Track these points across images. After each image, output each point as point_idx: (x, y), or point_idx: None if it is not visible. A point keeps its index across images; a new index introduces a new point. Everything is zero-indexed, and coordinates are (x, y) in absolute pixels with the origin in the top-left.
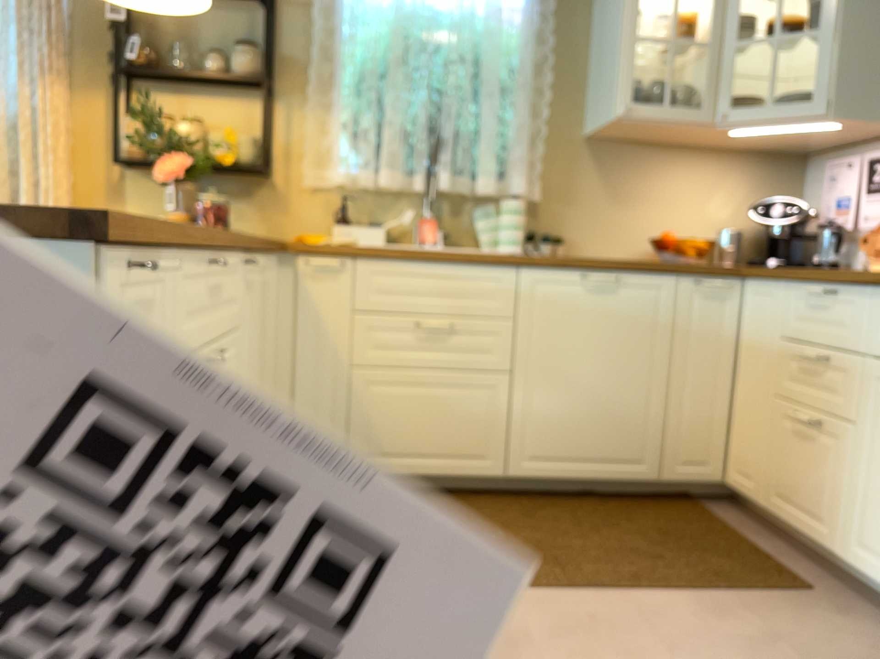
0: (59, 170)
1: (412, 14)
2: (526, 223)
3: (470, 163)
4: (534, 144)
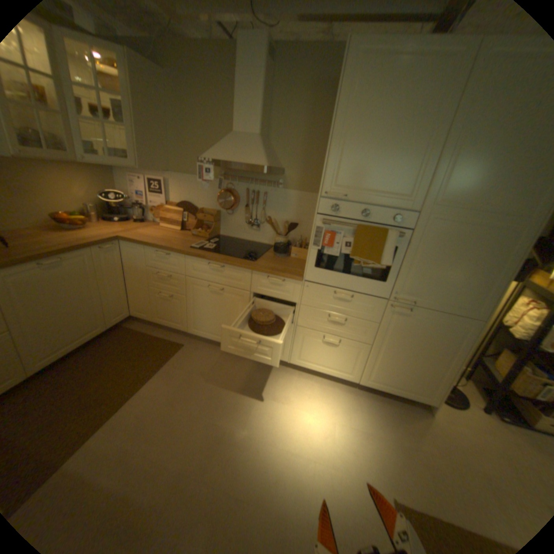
0: None
1: None
2: None
3: None
4: None
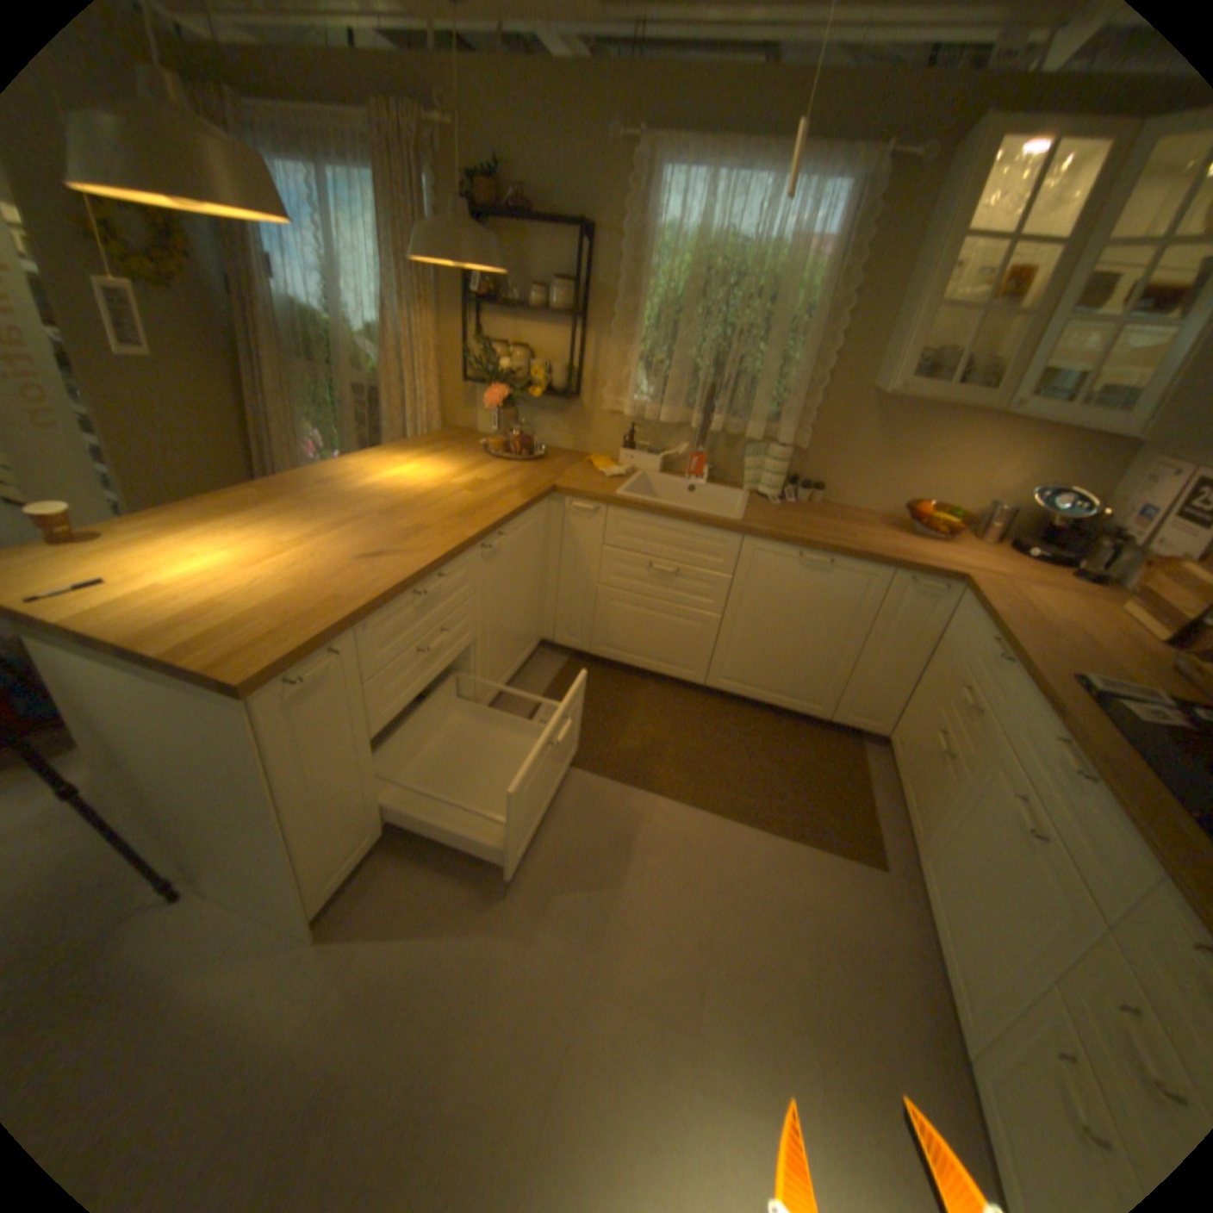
0: (428, 382)
1: (717, 246)
2: (792, 466)
3: (749, 404)
4: (815, 391)
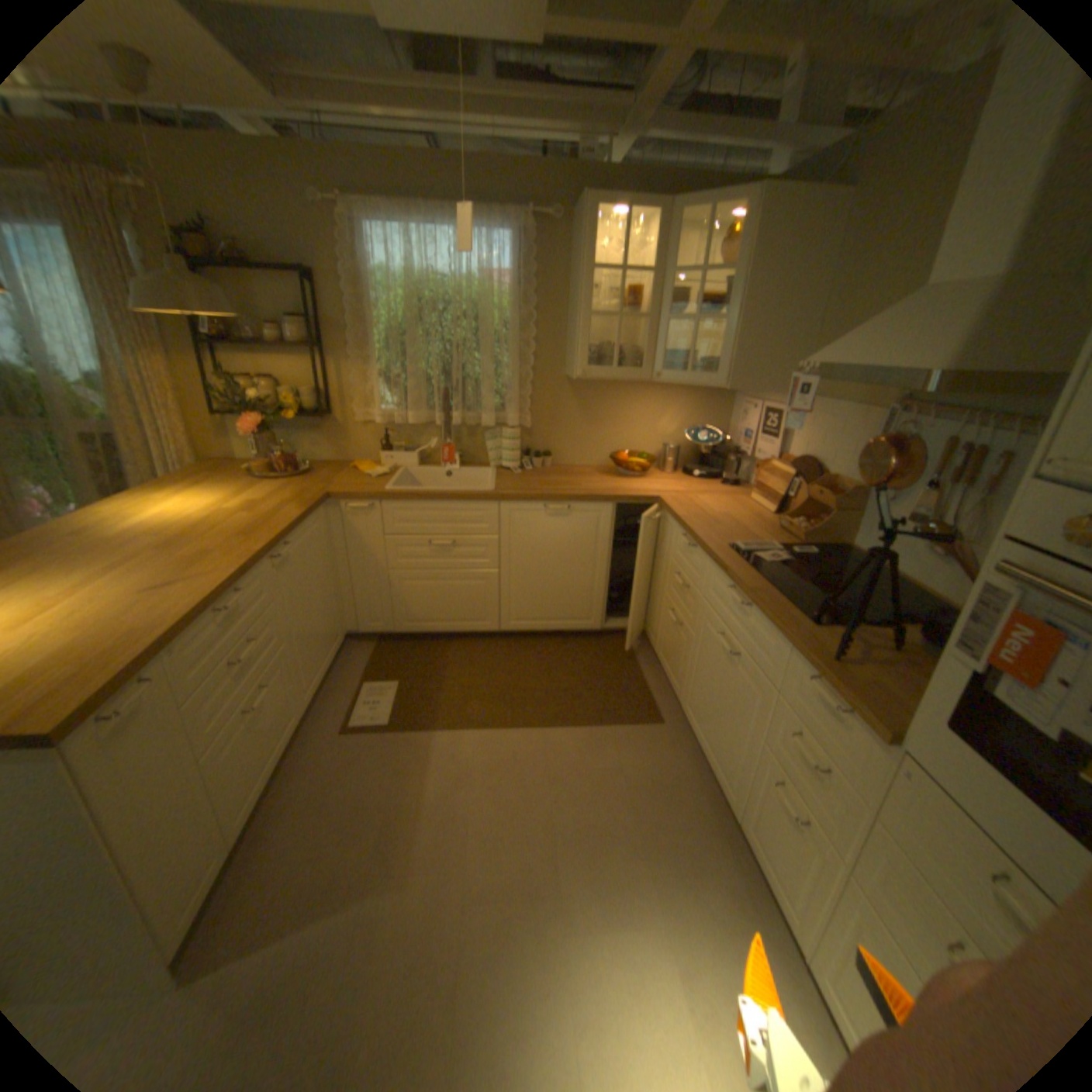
0: (170, 420)
1: (422, 282)
2: (523, 443)
3: (478, 400)
4: (525, 384)
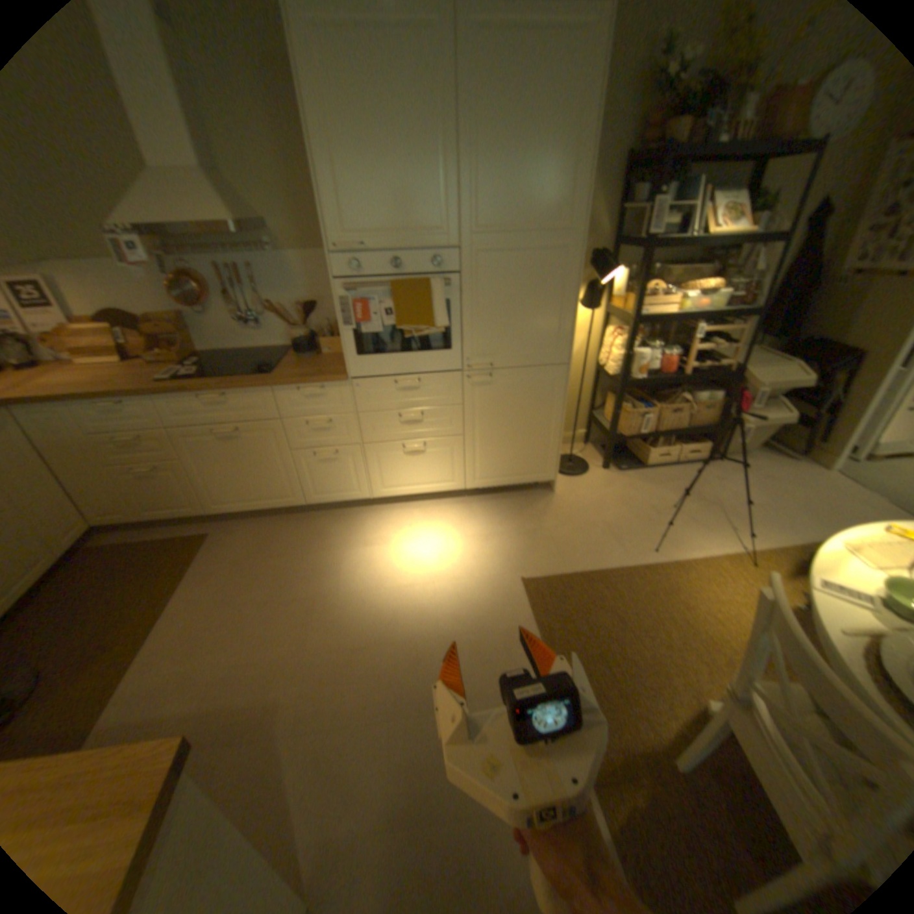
0: None
1: None
2: None
3: None
4: None
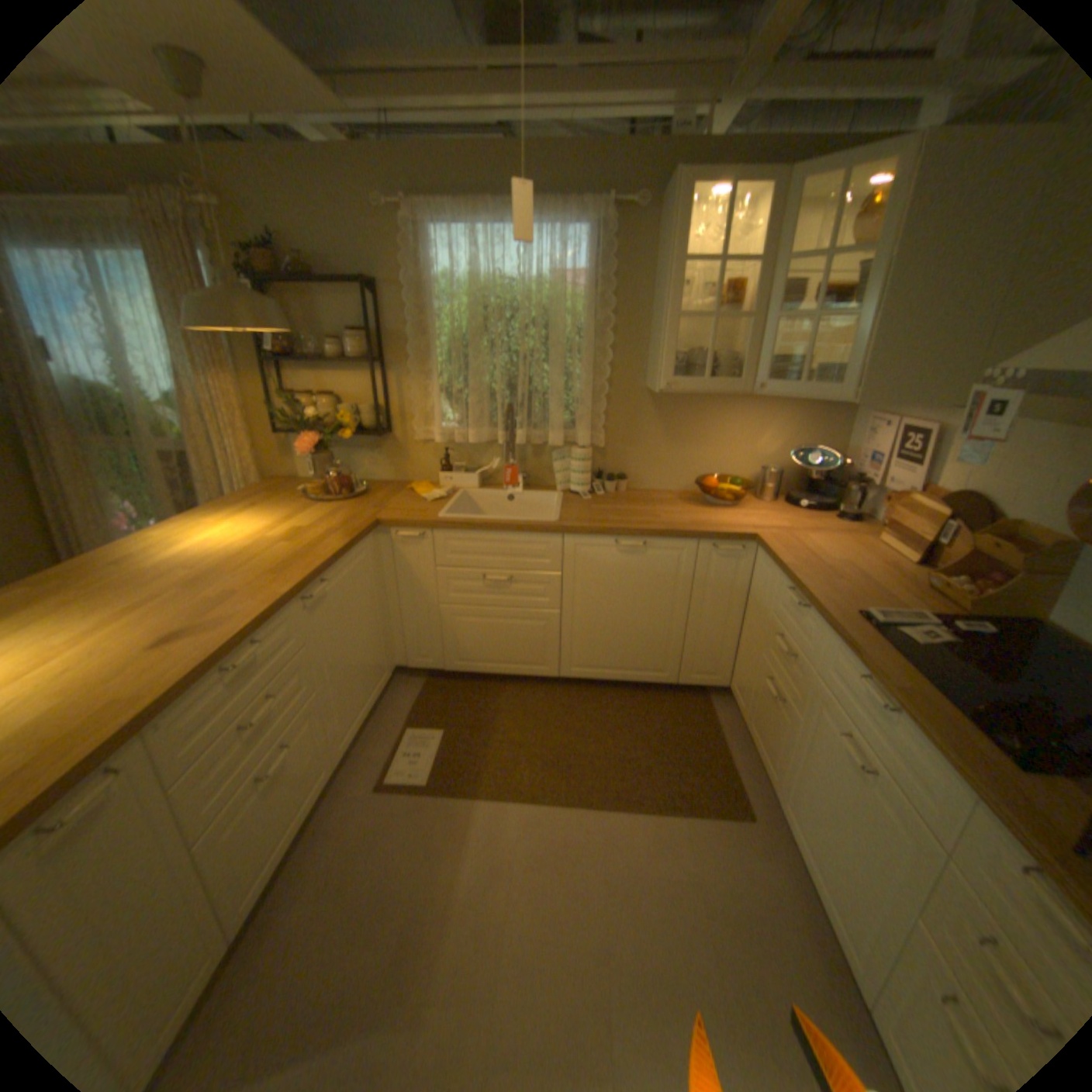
0: (236, 438)
1: (488, 287)
2: (594, 463)
3: (545, 416)
4: (599, 398)
